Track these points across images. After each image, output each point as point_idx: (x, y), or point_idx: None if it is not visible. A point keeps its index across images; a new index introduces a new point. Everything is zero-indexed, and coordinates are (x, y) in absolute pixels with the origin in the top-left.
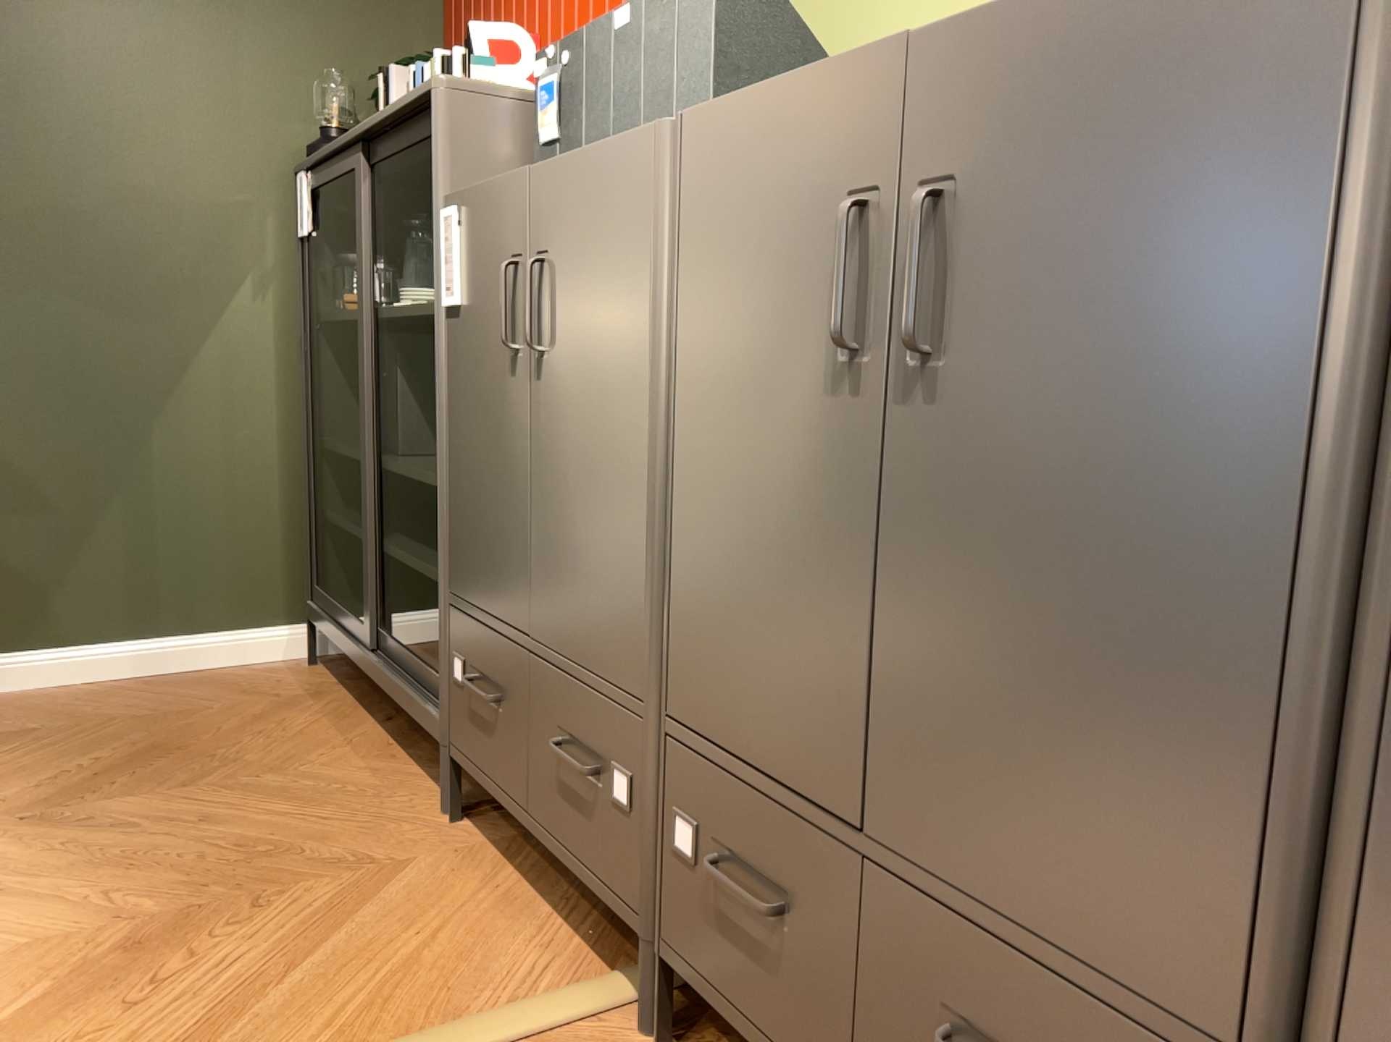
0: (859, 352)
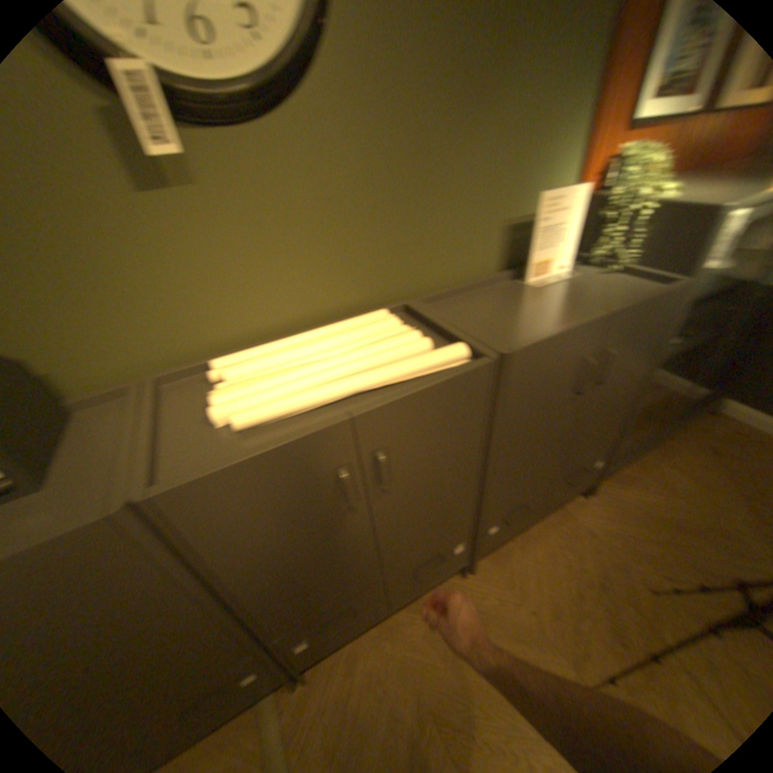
0: (354, 502)
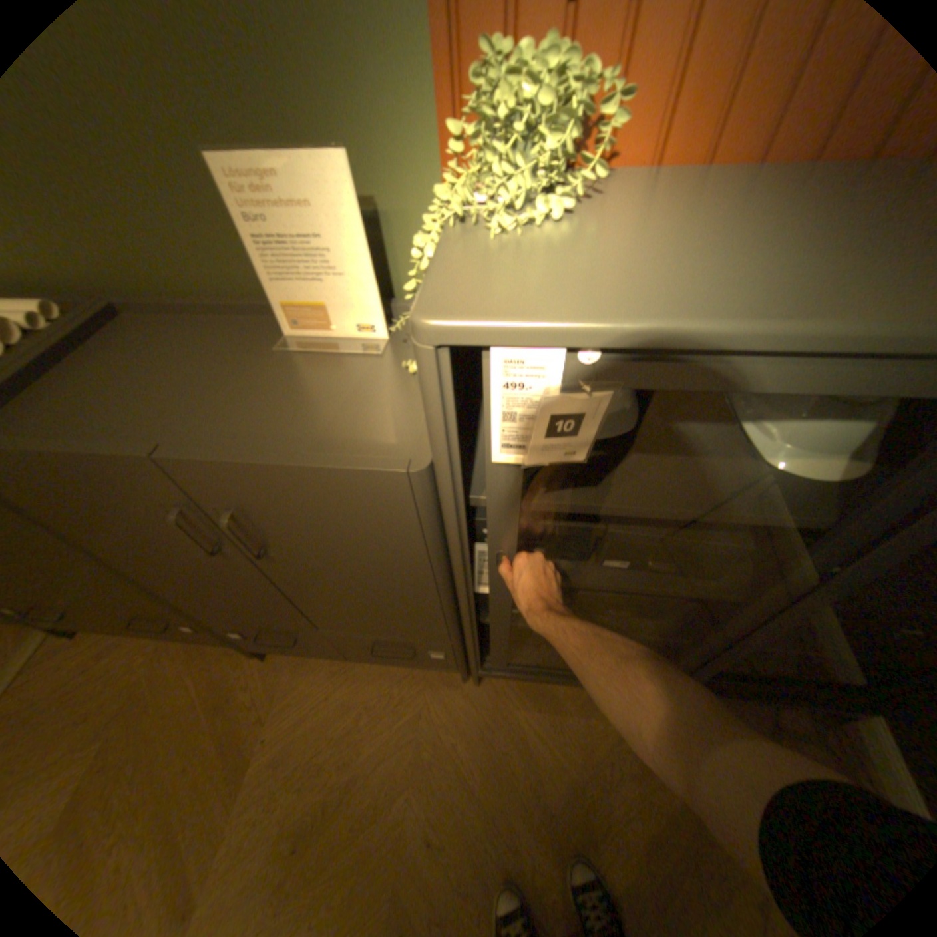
0: None
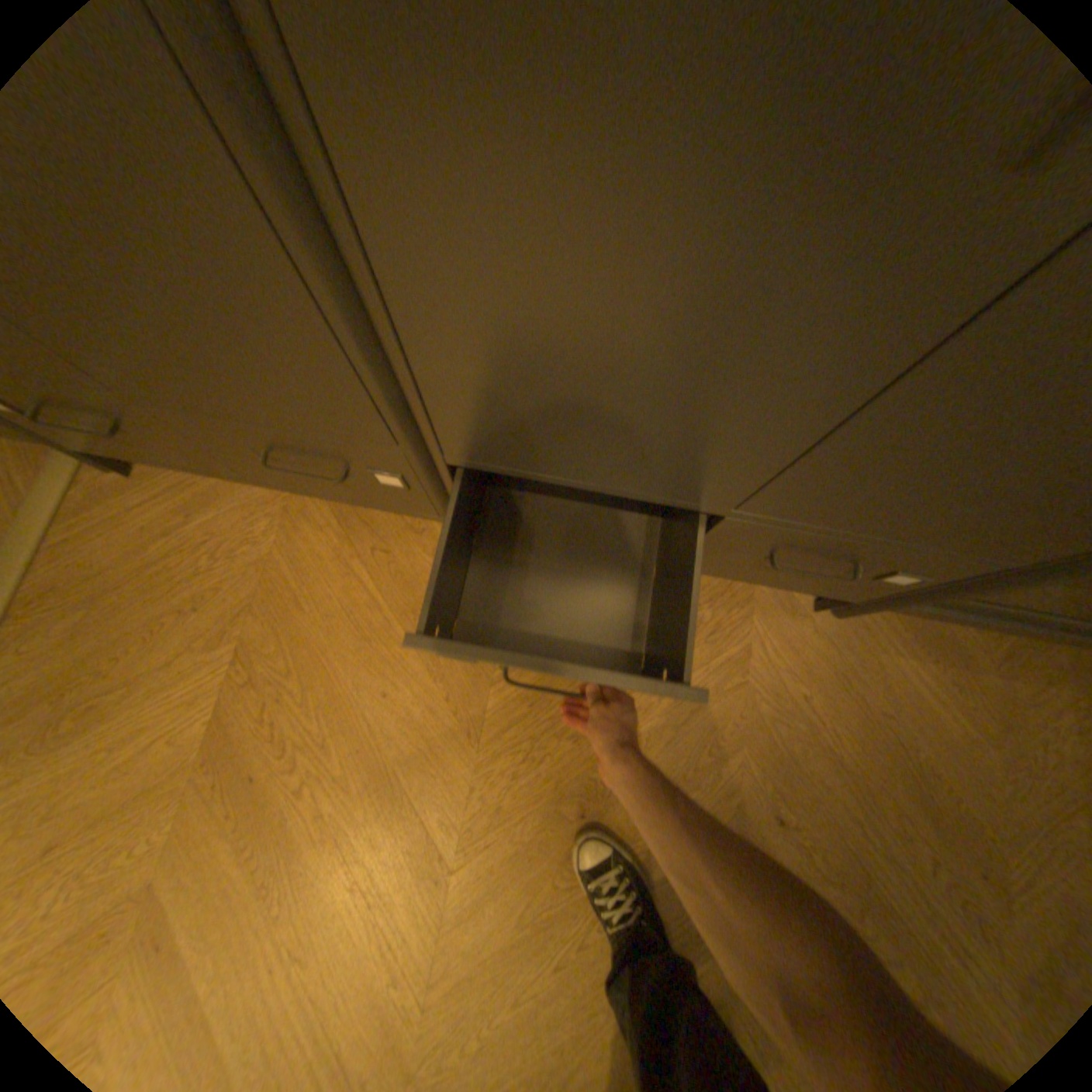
0: None
